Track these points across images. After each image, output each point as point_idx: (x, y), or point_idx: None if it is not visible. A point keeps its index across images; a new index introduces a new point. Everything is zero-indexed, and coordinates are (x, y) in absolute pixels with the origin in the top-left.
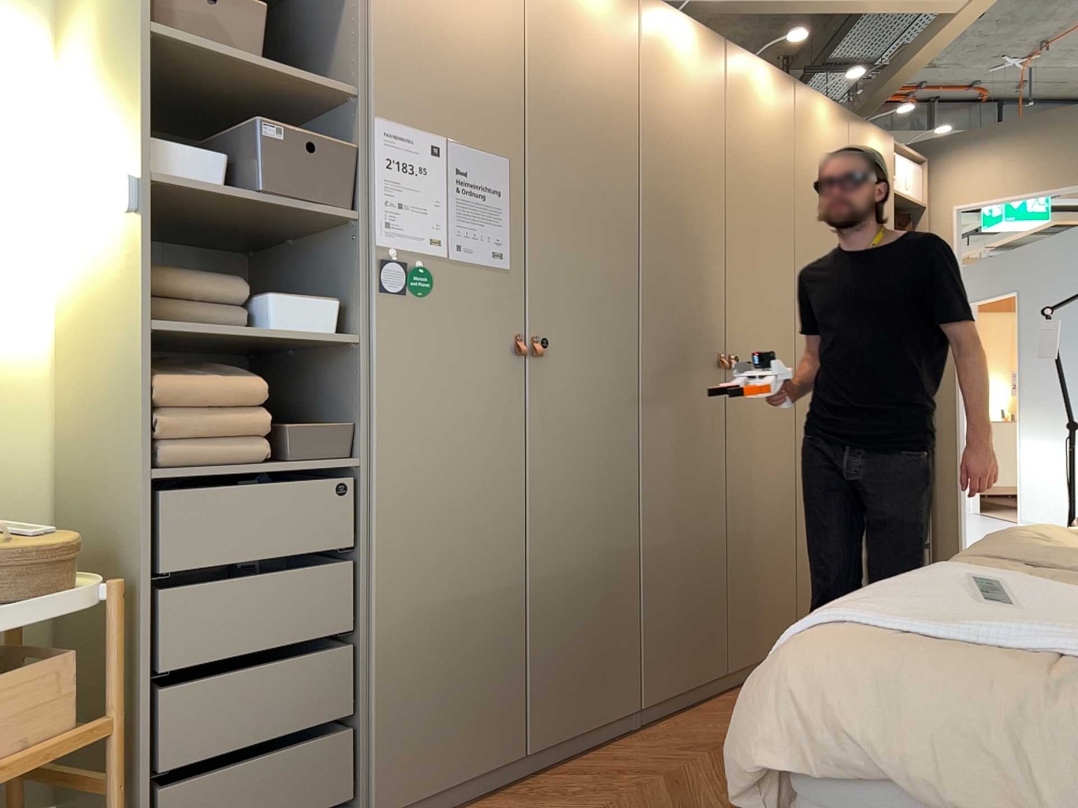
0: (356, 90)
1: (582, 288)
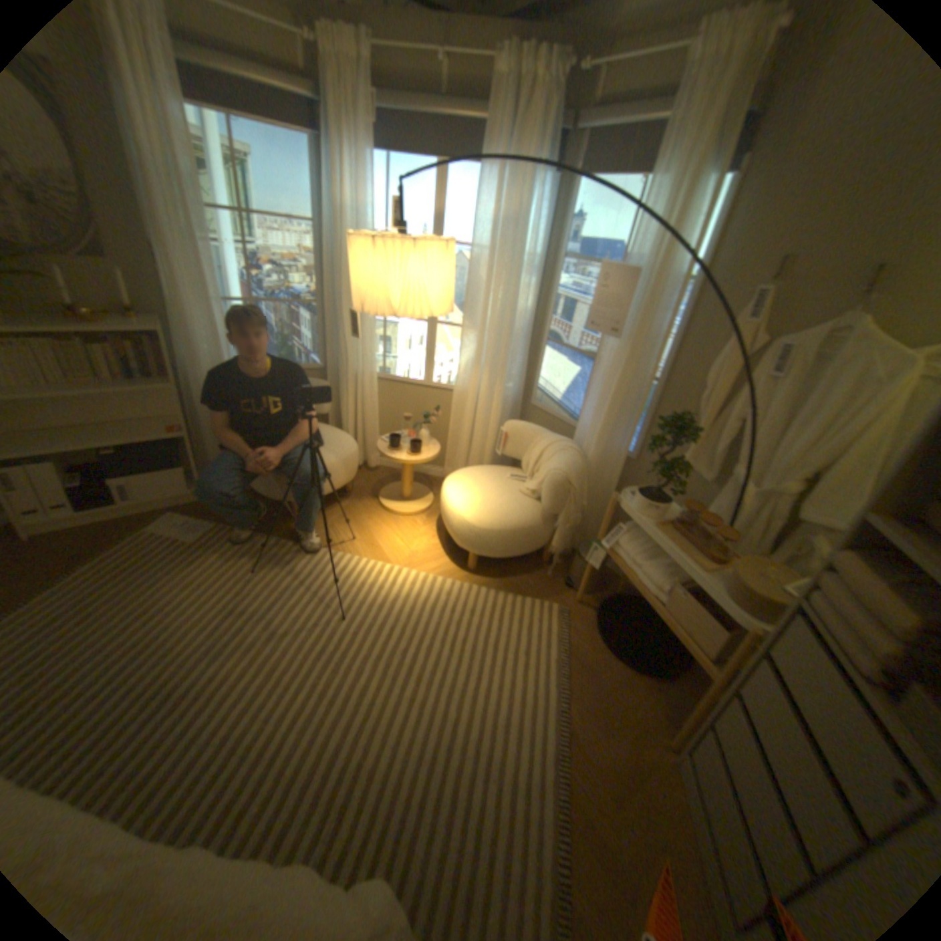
0: None
1: None
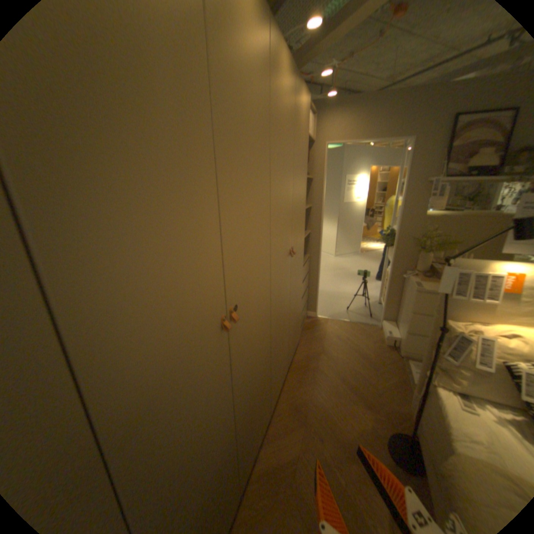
0: None
1: None
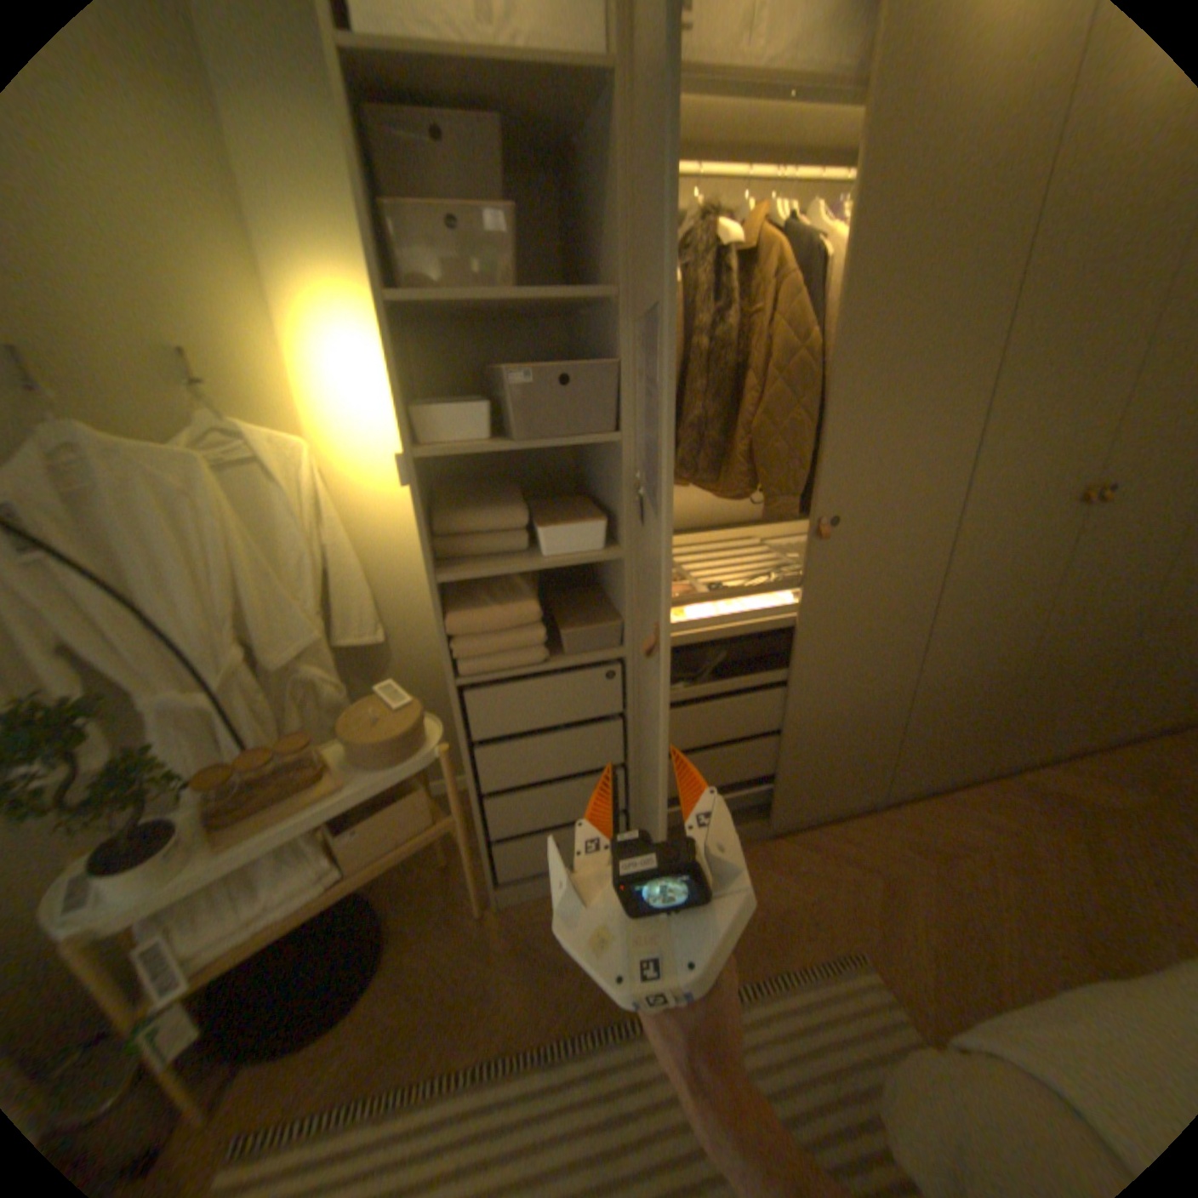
0: (613, 292)
1: (891, 455)
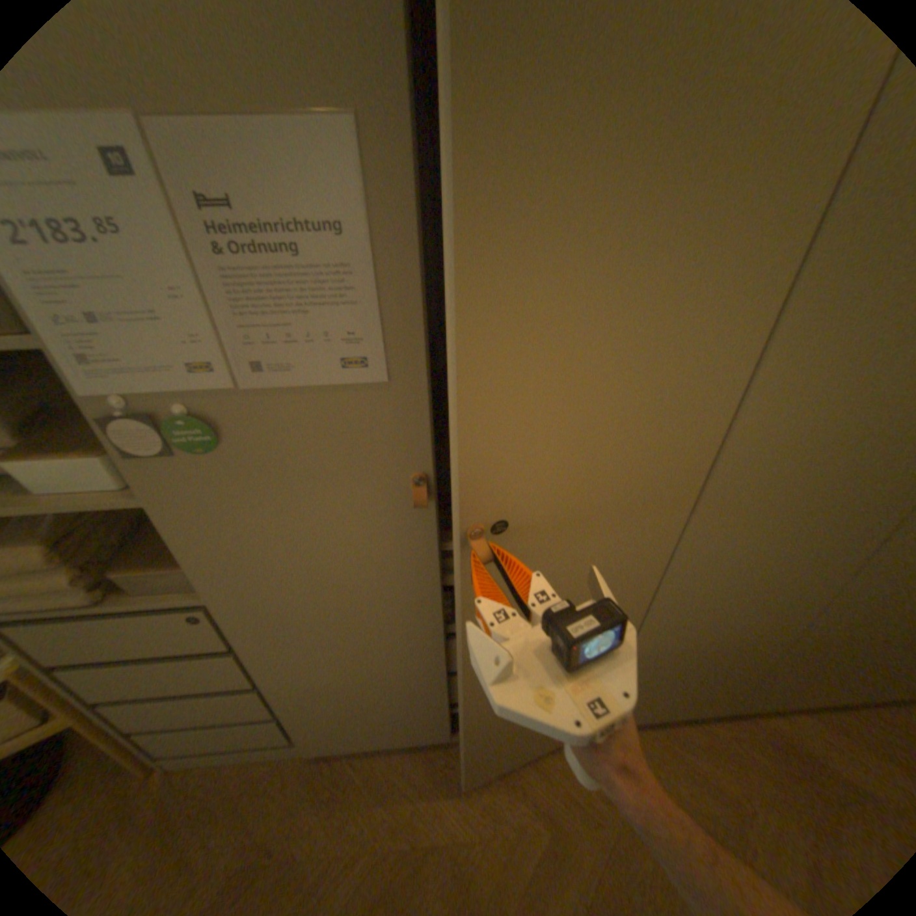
0: None
1: (577, 390)
